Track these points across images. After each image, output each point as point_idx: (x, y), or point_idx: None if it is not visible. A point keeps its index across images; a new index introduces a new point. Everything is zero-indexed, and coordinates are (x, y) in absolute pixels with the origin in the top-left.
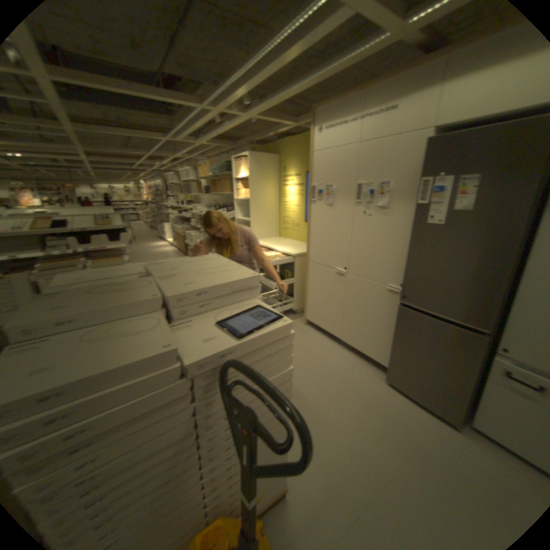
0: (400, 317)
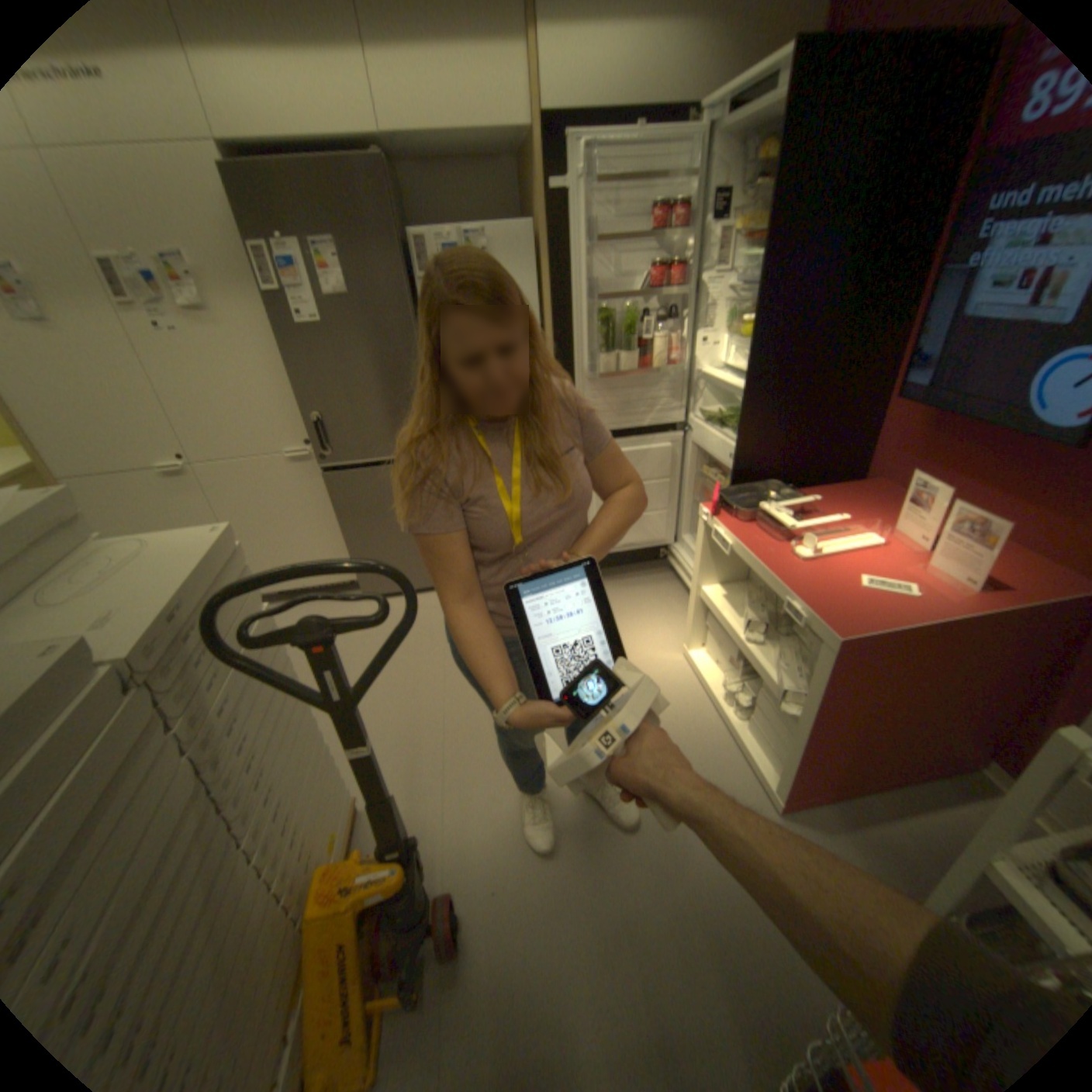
0: (334, 491)
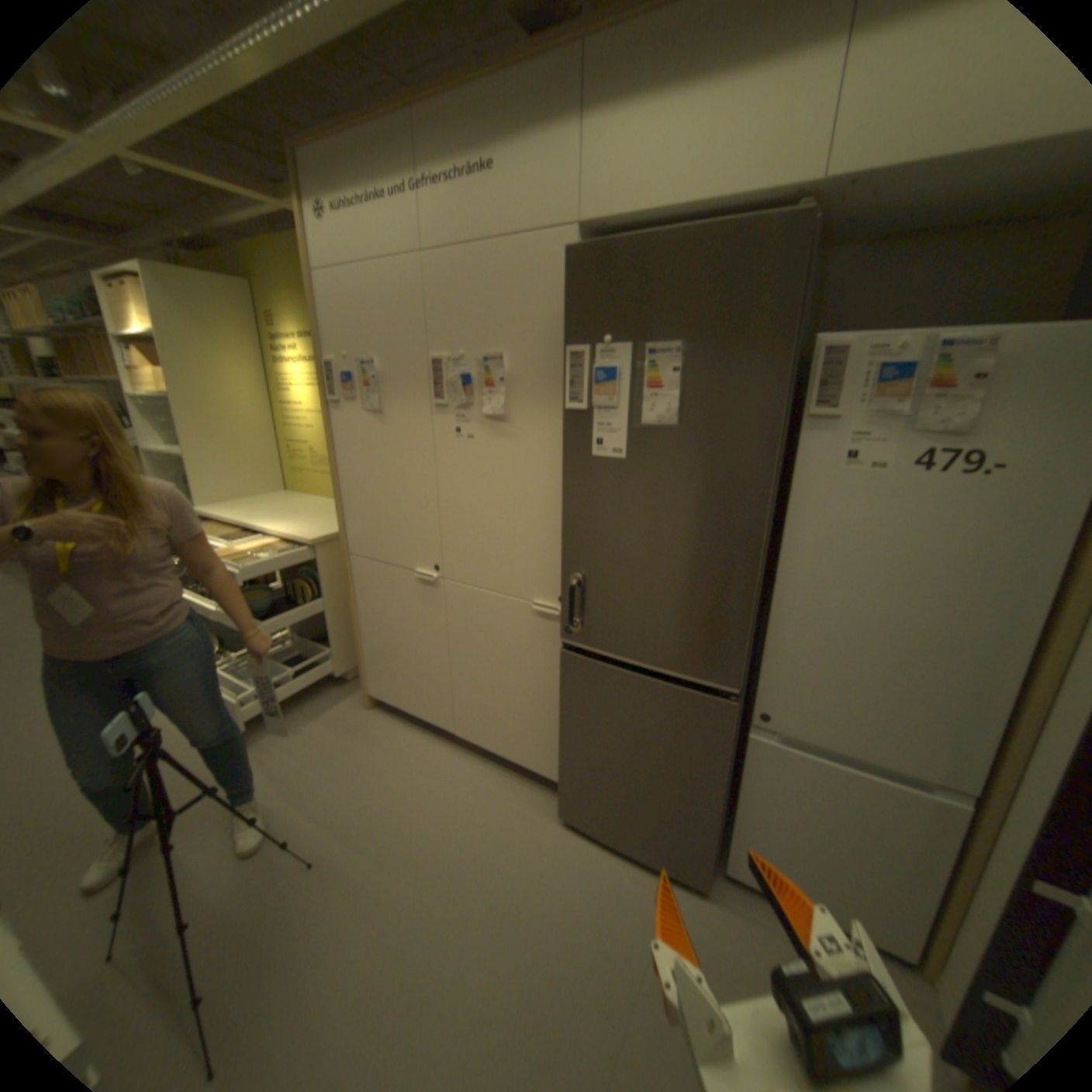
0: (567, 675)
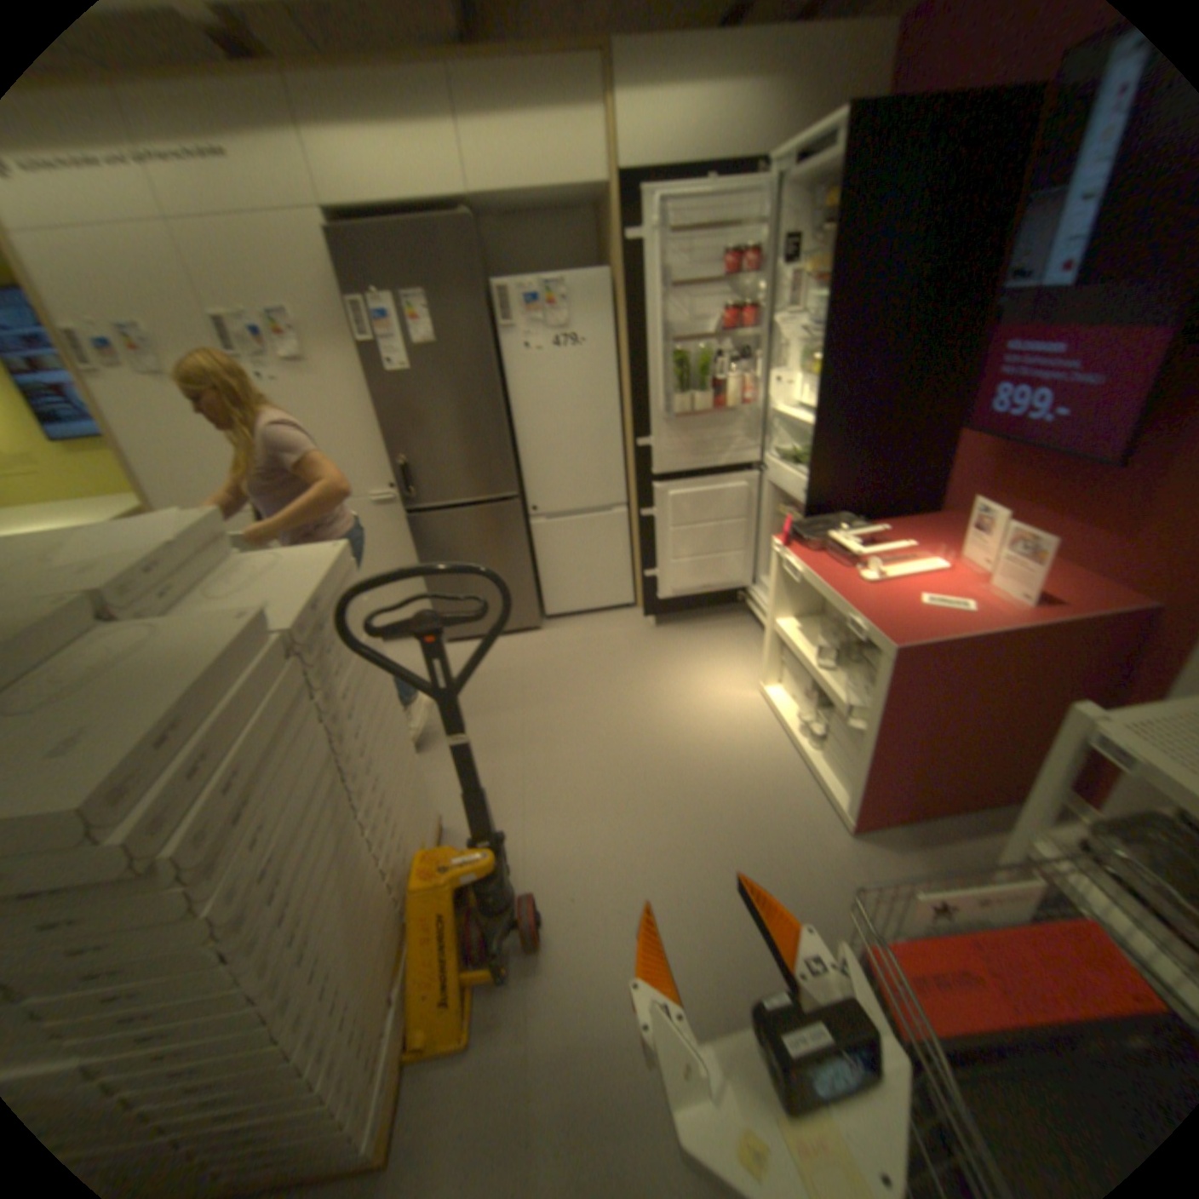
0: (414, 532)
